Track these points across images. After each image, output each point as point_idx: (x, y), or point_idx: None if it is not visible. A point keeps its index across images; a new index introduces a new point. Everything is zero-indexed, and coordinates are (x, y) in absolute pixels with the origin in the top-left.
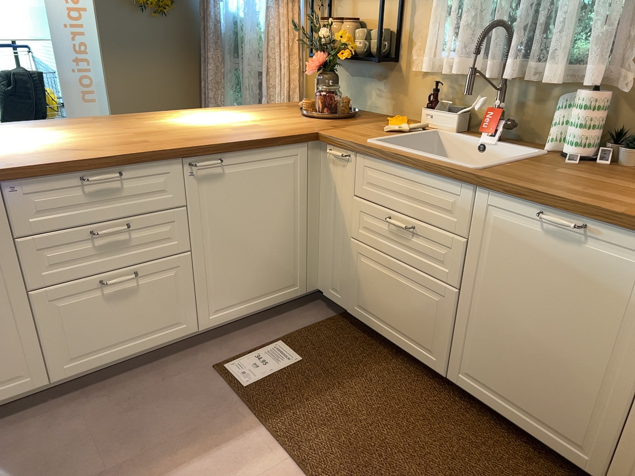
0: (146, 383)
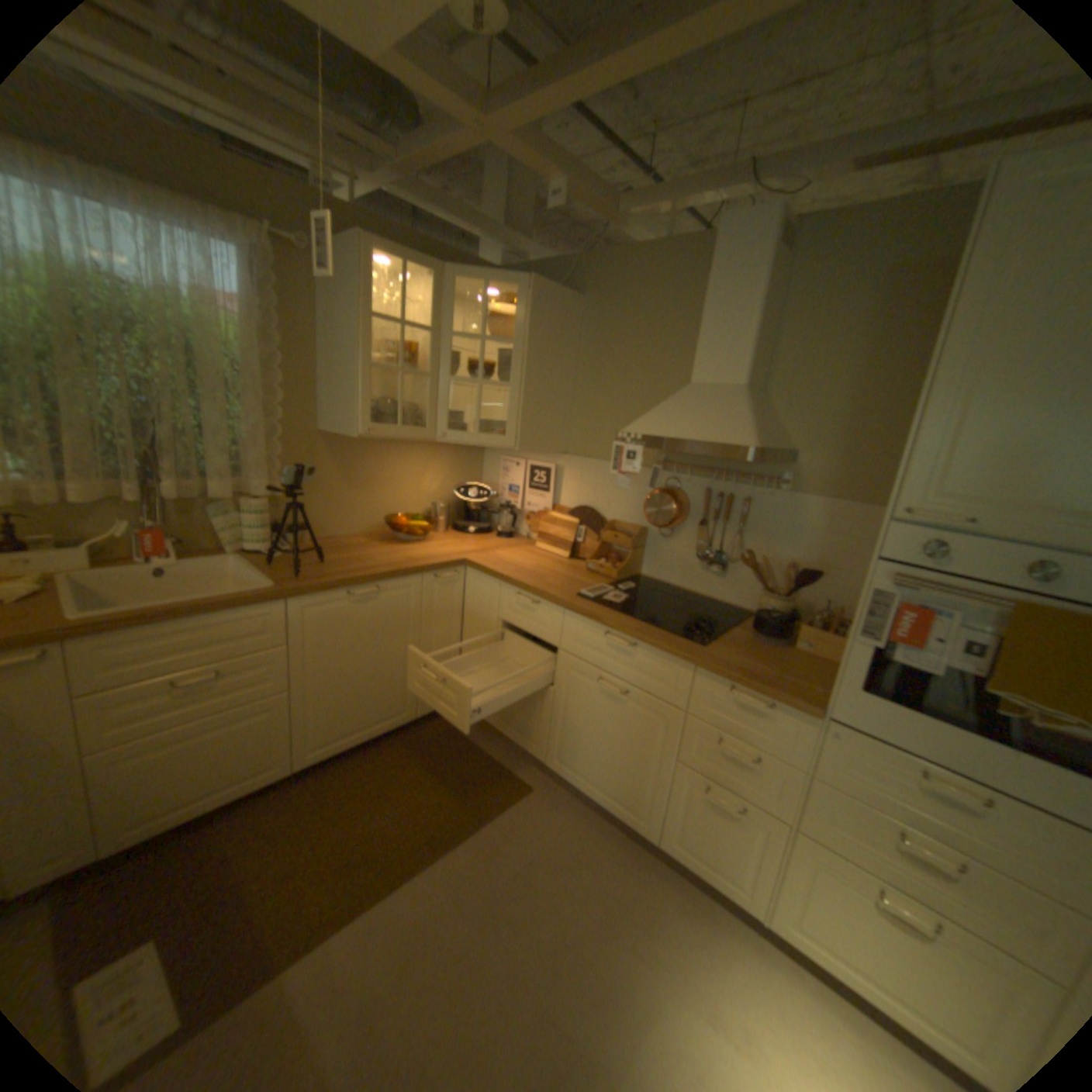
0: None
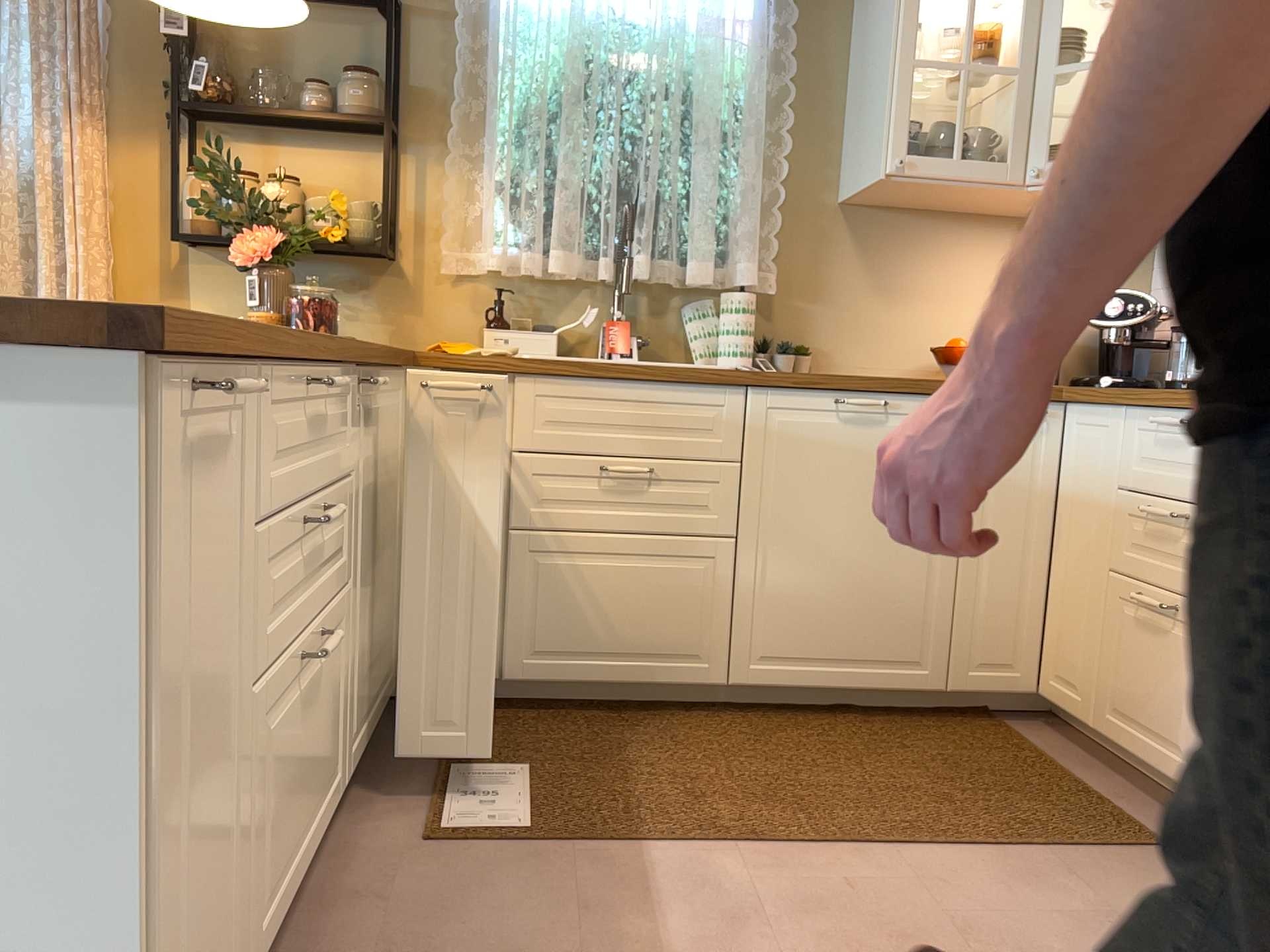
0: (356, 930)
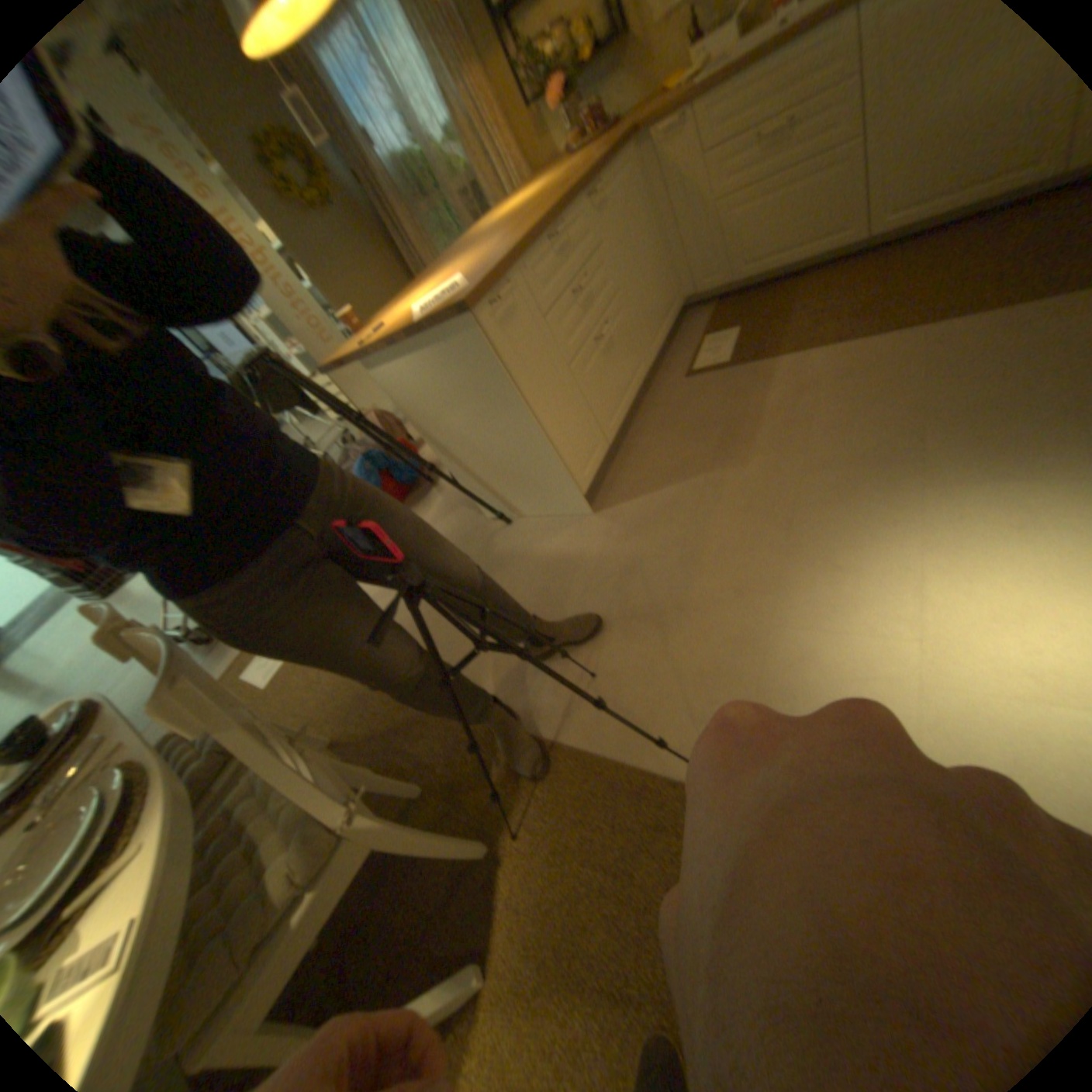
0: (657, 412)
